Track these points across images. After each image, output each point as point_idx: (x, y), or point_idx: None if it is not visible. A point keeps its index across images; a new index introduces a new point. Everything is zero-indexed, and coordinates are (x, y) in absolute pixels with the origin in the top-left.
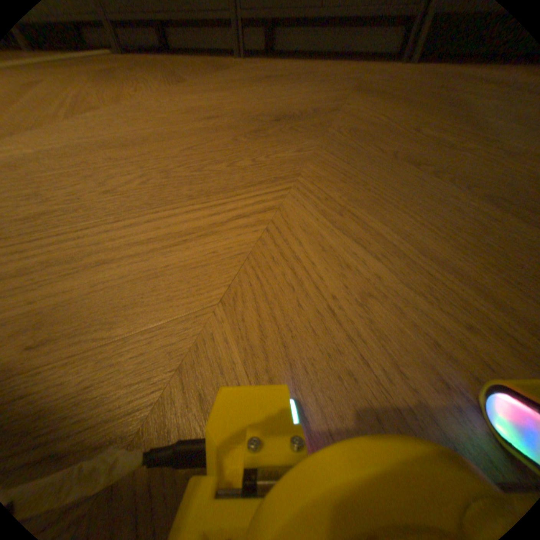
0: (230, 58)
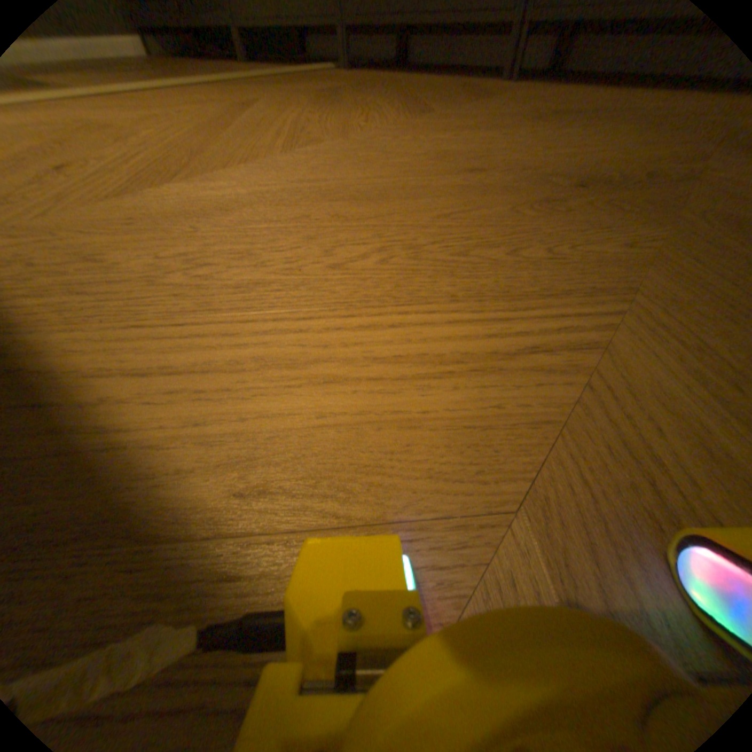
0: (496, 81)
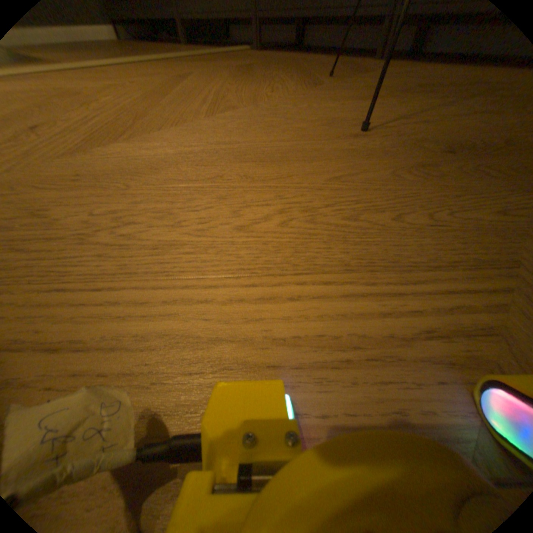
0: (369, 61)
